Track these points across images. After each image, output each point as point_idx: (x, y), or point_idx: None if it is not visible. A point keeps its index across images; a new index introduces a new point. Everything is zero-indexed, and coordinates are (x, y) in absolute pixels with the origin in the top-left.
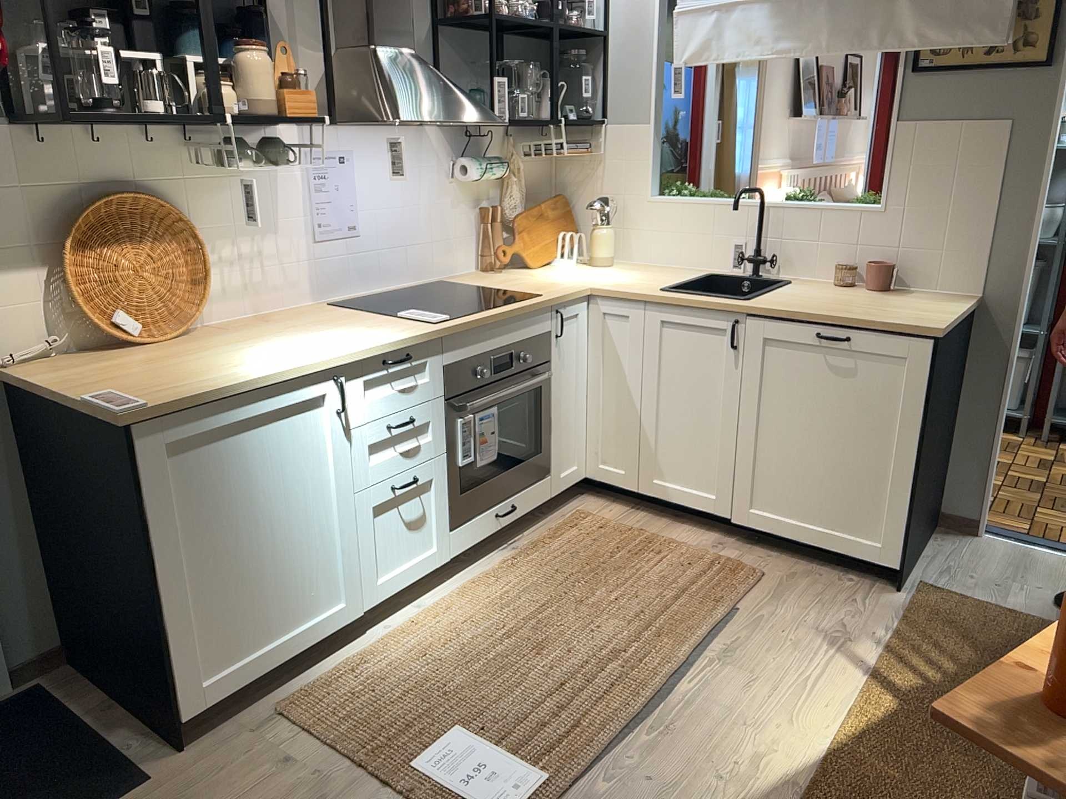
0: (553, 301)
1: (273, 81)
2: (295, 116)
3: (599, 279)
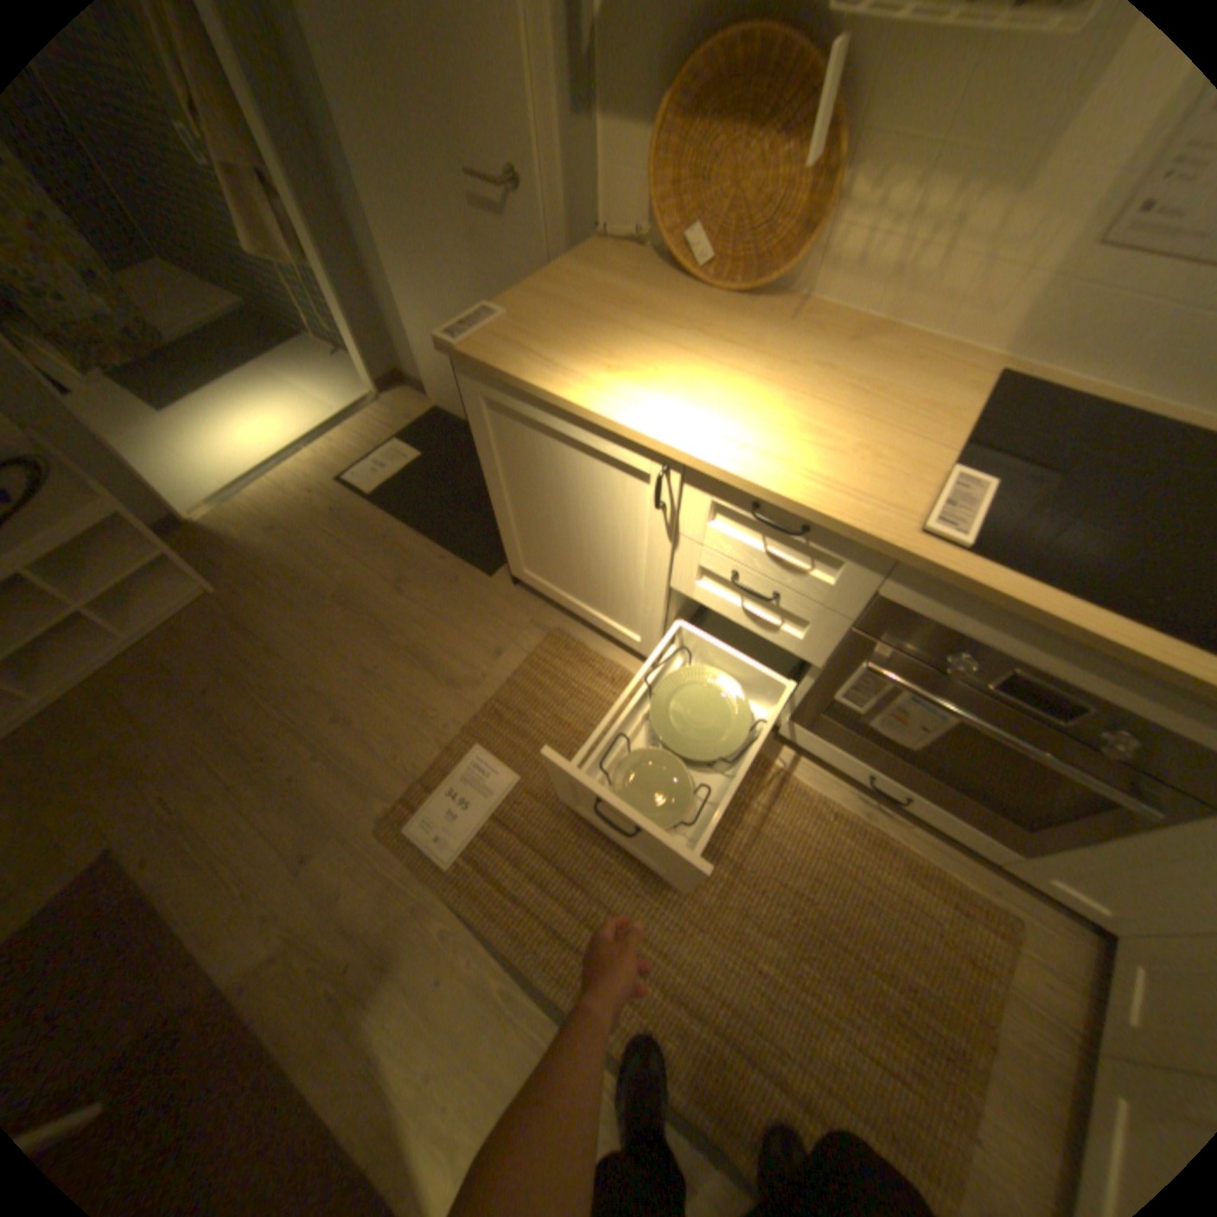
0: None
1: None
2: None
3: None
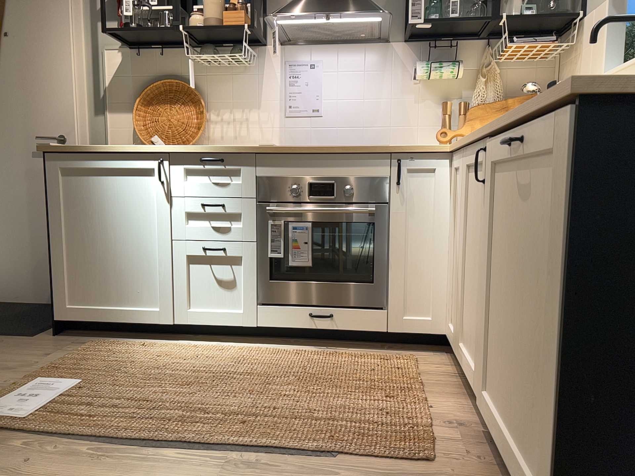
0: (389, 149)
1: (216, 7)
2: (227, 25)
3: None
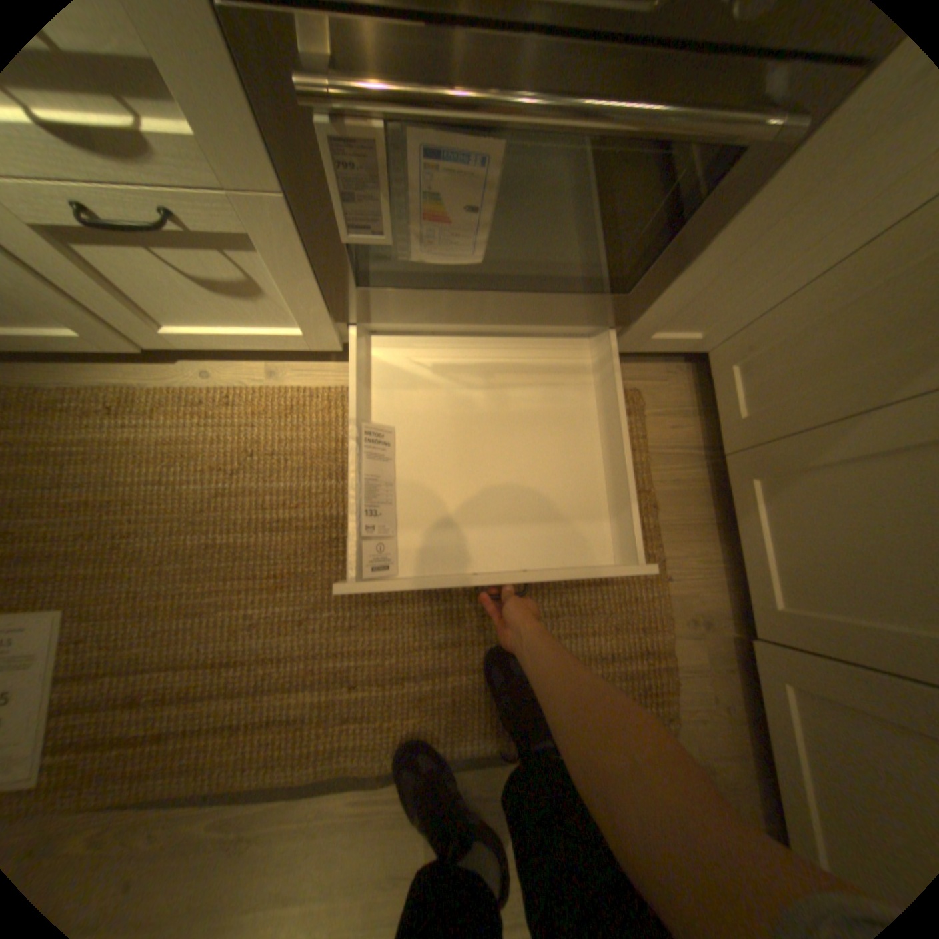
0: None
1: None
2: None
3: None
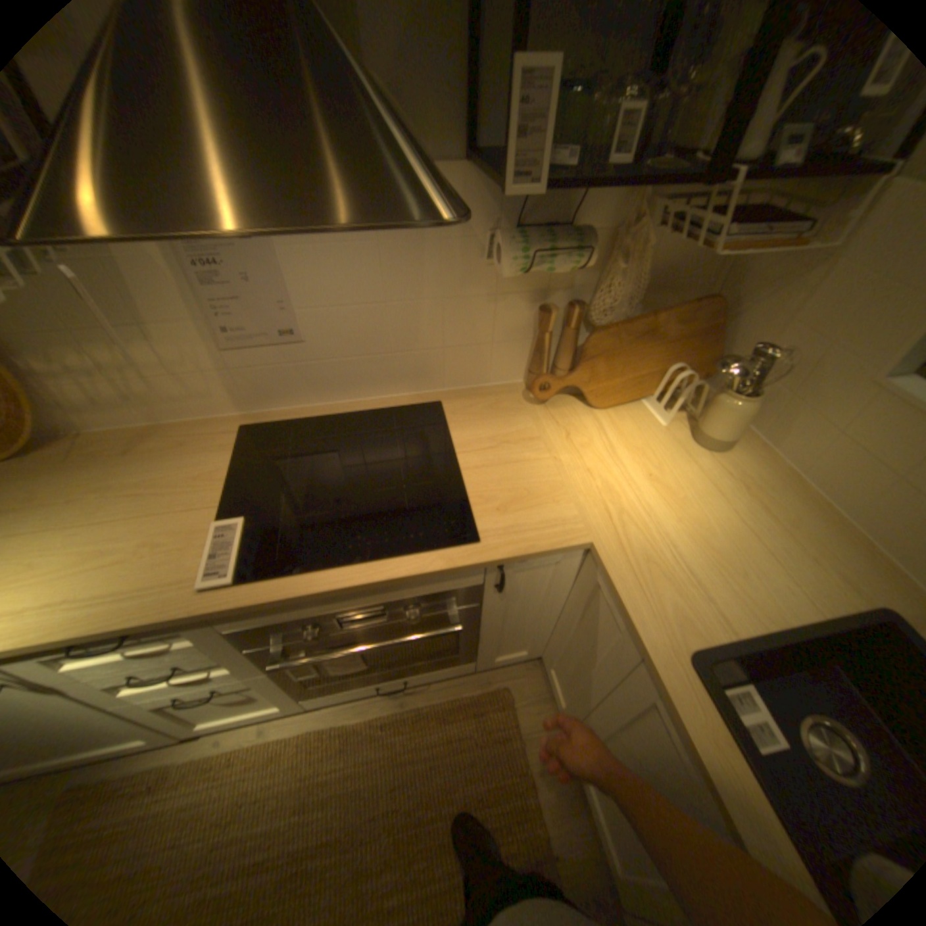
0: (482, 565)
1: None
2: None
3: (645, 505)
